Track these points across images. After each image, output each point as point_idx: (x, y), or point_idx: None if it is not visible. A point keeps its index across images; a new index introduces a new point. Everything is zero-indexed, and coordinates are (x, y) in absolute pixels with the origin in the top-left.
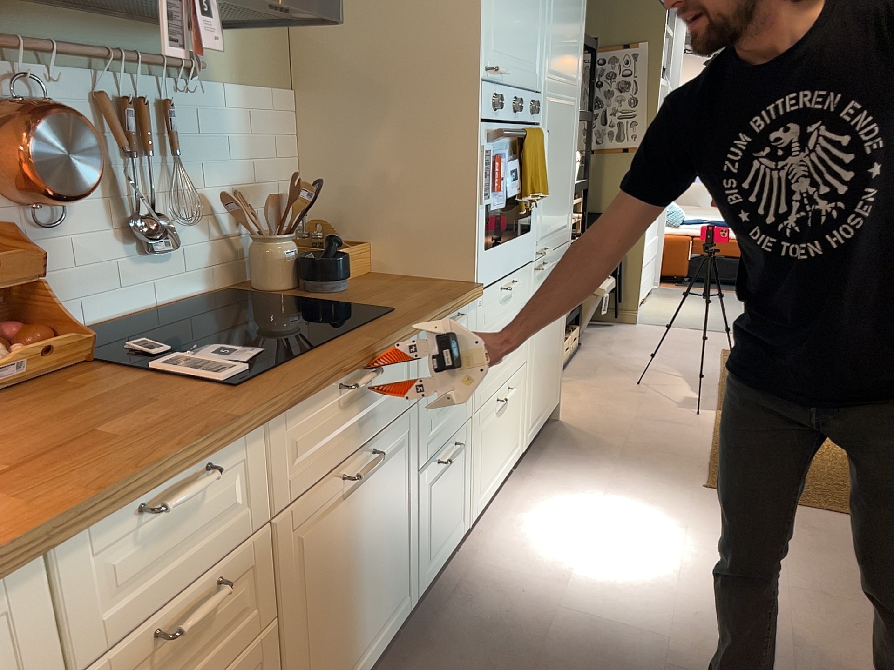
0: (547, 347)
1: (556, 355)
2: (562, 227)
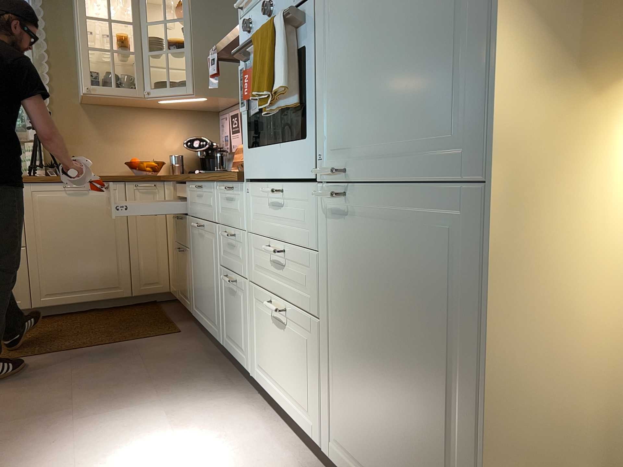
0: (381, 366)
1: (435, 443)
2: (430, 143)
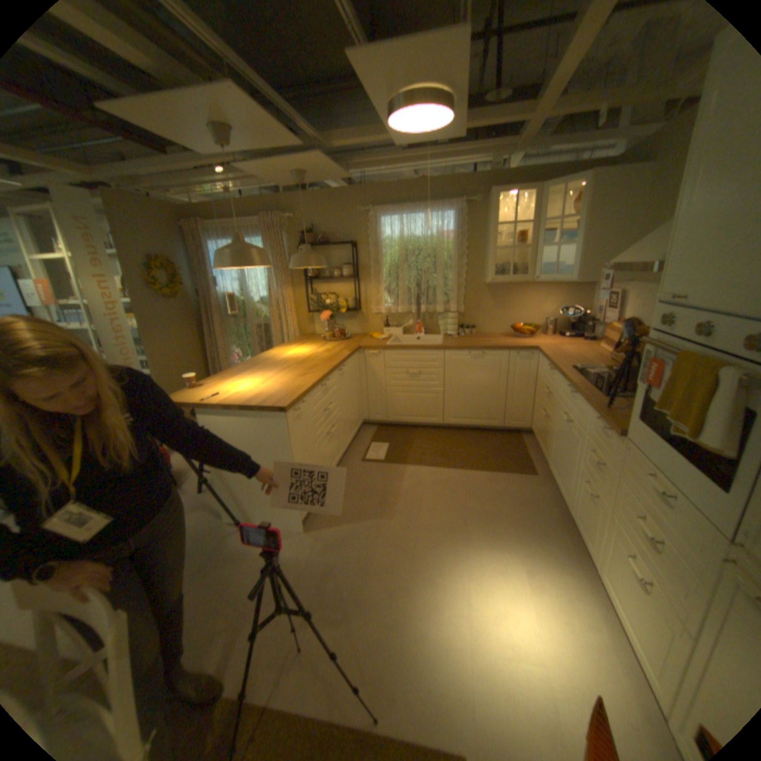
0: None
1: None
2: None
